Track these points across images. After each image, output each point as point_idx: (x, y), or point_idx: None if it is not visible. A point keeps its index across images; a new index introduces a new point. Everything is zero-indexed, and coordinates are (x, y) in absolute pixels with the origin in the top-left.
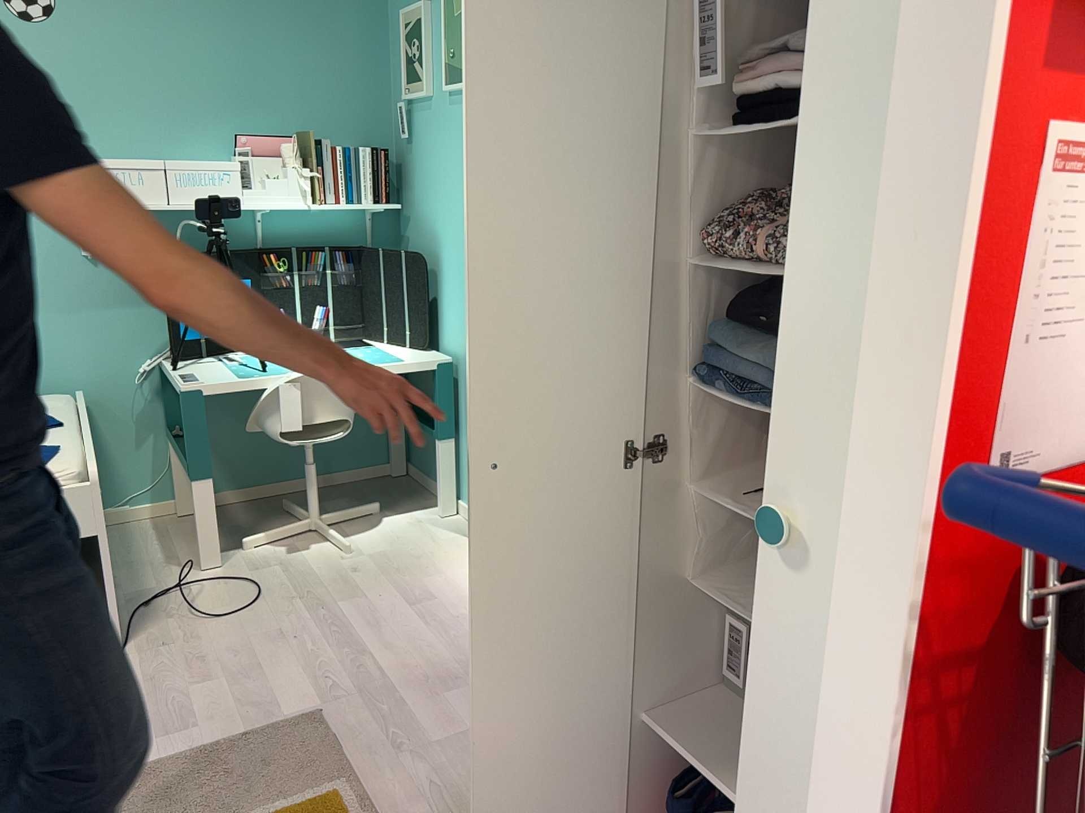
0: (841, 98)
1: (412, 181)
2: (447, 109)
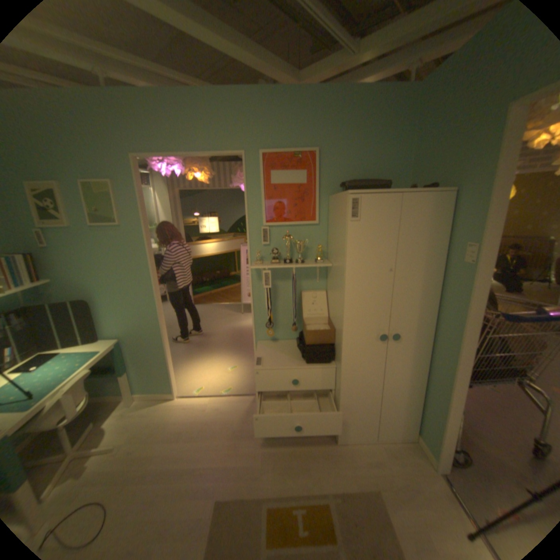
0: (406, 256)
1: (49, 266)
2: (87, 233)
